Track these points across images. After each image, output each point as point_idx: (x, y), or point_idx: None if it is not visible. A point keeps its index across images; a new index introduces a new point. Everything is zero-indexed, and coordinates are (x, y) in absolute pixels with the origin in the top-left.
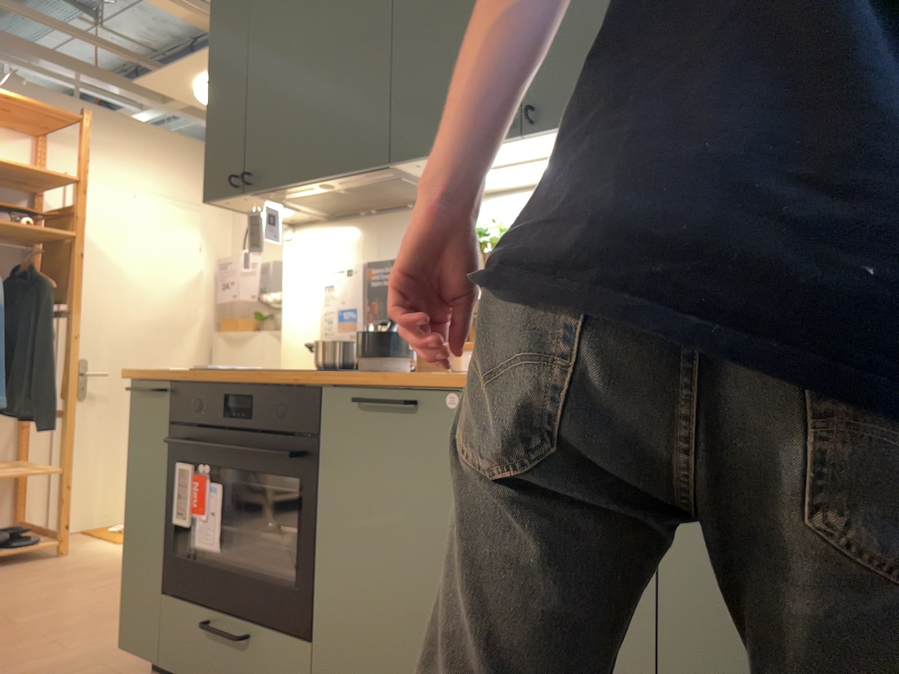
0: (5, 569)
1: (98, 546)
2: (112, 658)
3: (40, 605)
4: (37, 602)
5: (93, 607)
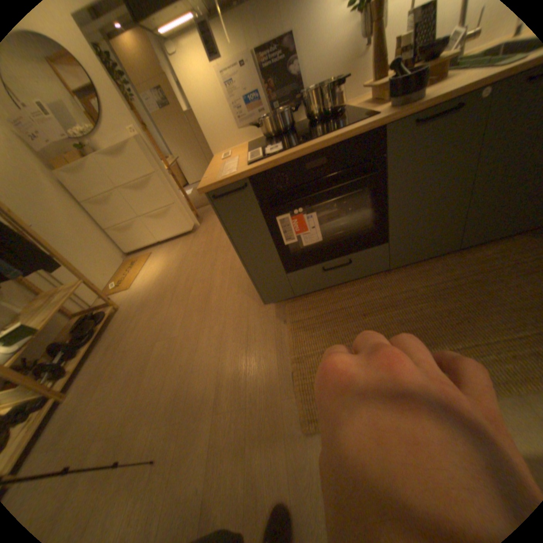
0: (108, 330)
1: (122, 295)
2: (245, 310)
3: (166, 324)
4: (161, 324)
5: (188, 307)
